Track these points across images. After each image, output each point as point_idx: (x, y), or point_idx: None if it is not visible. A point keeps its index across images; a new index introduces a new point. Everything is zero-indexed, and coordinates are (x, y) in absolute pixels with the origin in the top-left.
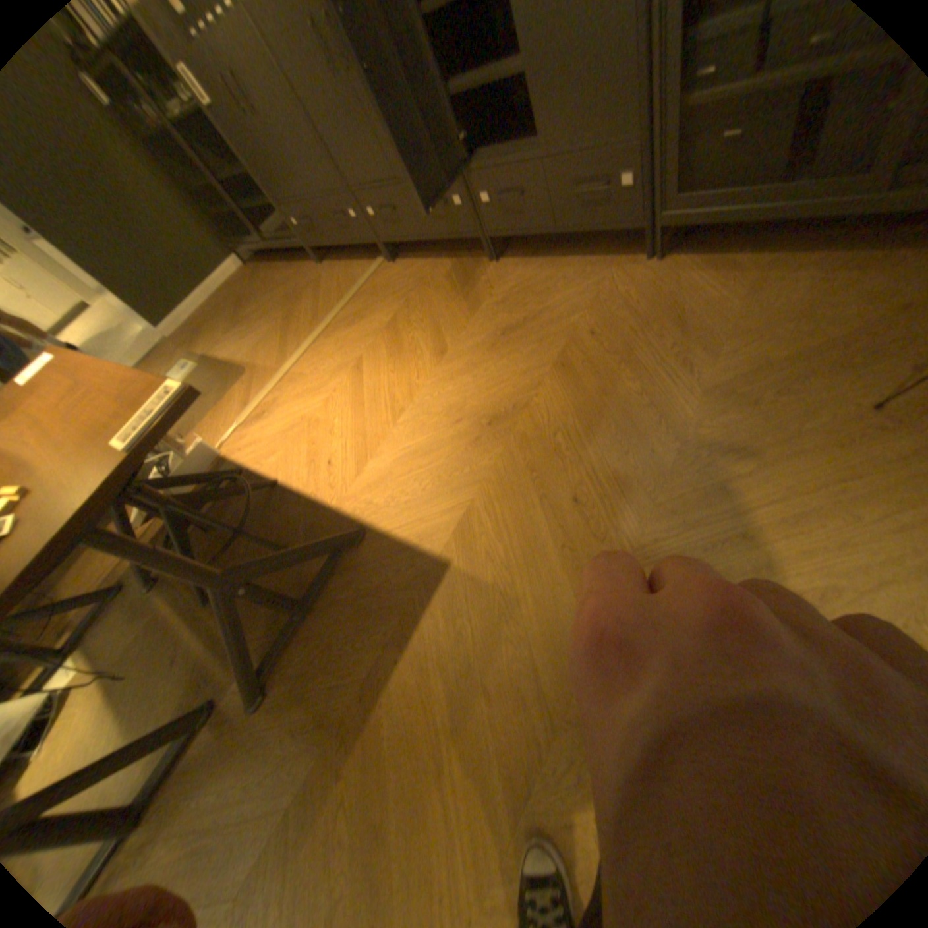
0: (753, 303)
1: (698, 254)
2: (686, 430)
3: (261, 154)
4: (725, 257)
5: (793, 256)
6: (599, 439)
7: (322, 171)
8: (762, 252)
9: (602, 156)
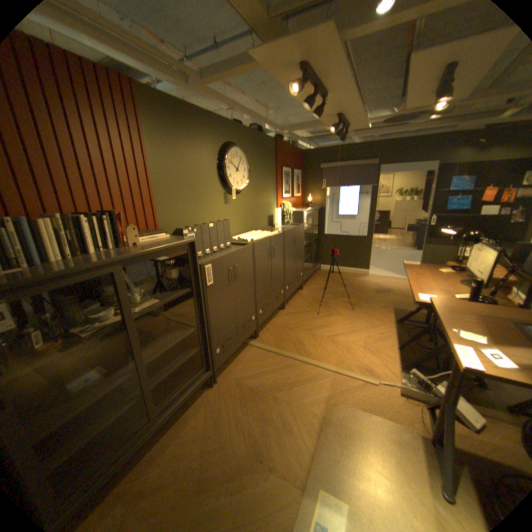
0: (320, 284)
1: (302, 287)
2: (350, 290)
3: (224, 305)
4: (305, 285)
5: (309, 282)
6: (354, 296)
7: (250, 301)
8: (306, 283)
9: (299, 271)
